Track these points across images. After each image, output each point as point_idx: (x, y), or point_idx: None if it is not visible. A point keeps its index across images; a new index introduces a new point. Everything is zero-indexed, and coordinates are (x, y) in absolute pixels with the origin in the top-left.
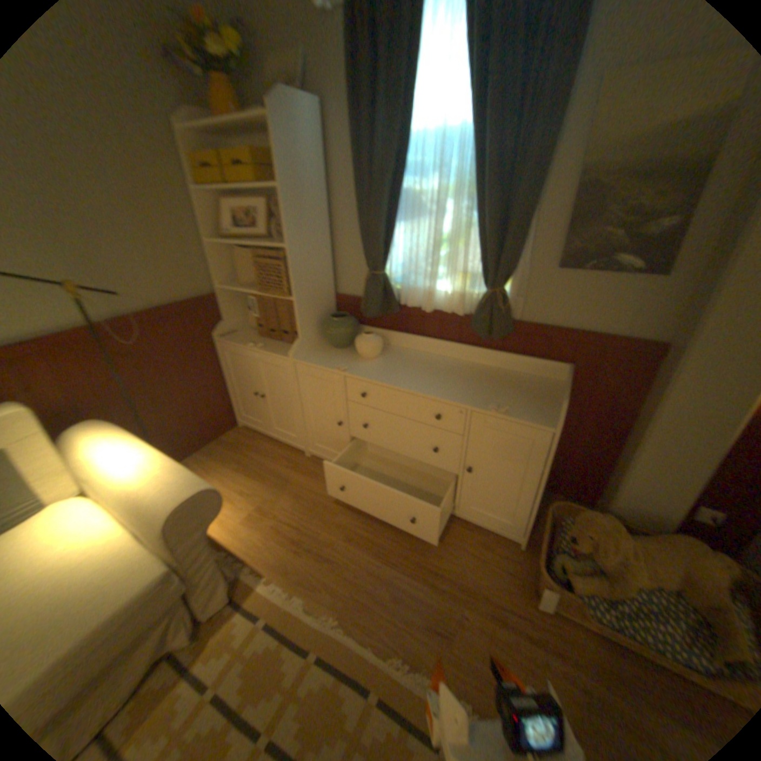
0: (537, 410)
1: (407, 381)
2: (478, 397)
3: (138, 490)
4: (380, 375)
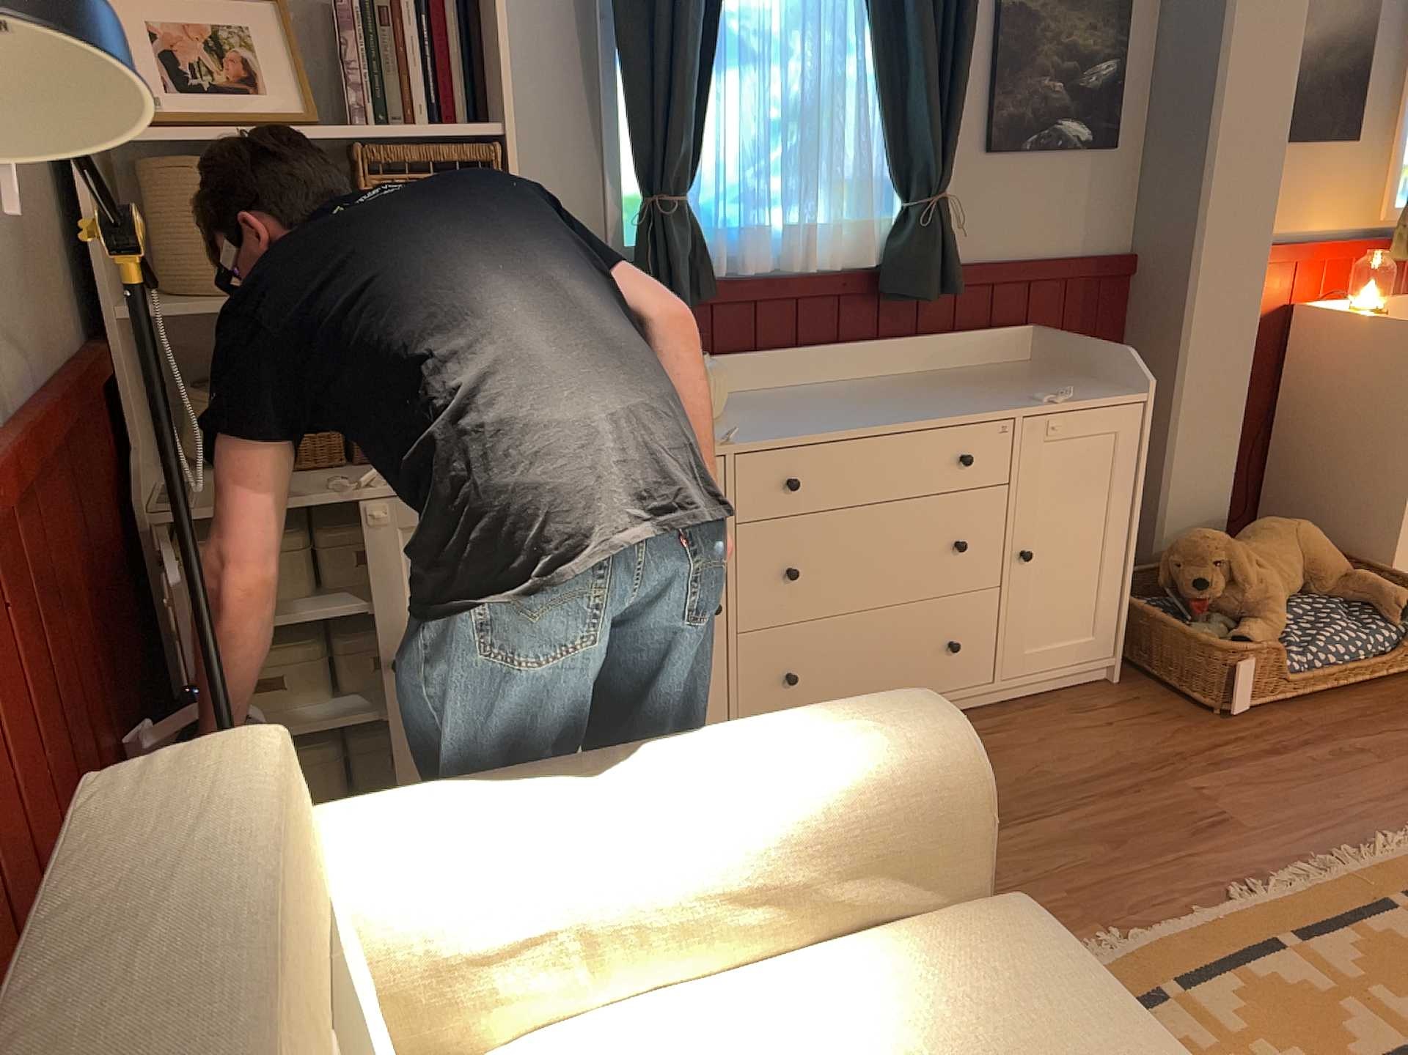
0: (1089, 387)
1: (866, 417)
2: (1001, 399)
3: (817, 775)
4: (803, 426)
